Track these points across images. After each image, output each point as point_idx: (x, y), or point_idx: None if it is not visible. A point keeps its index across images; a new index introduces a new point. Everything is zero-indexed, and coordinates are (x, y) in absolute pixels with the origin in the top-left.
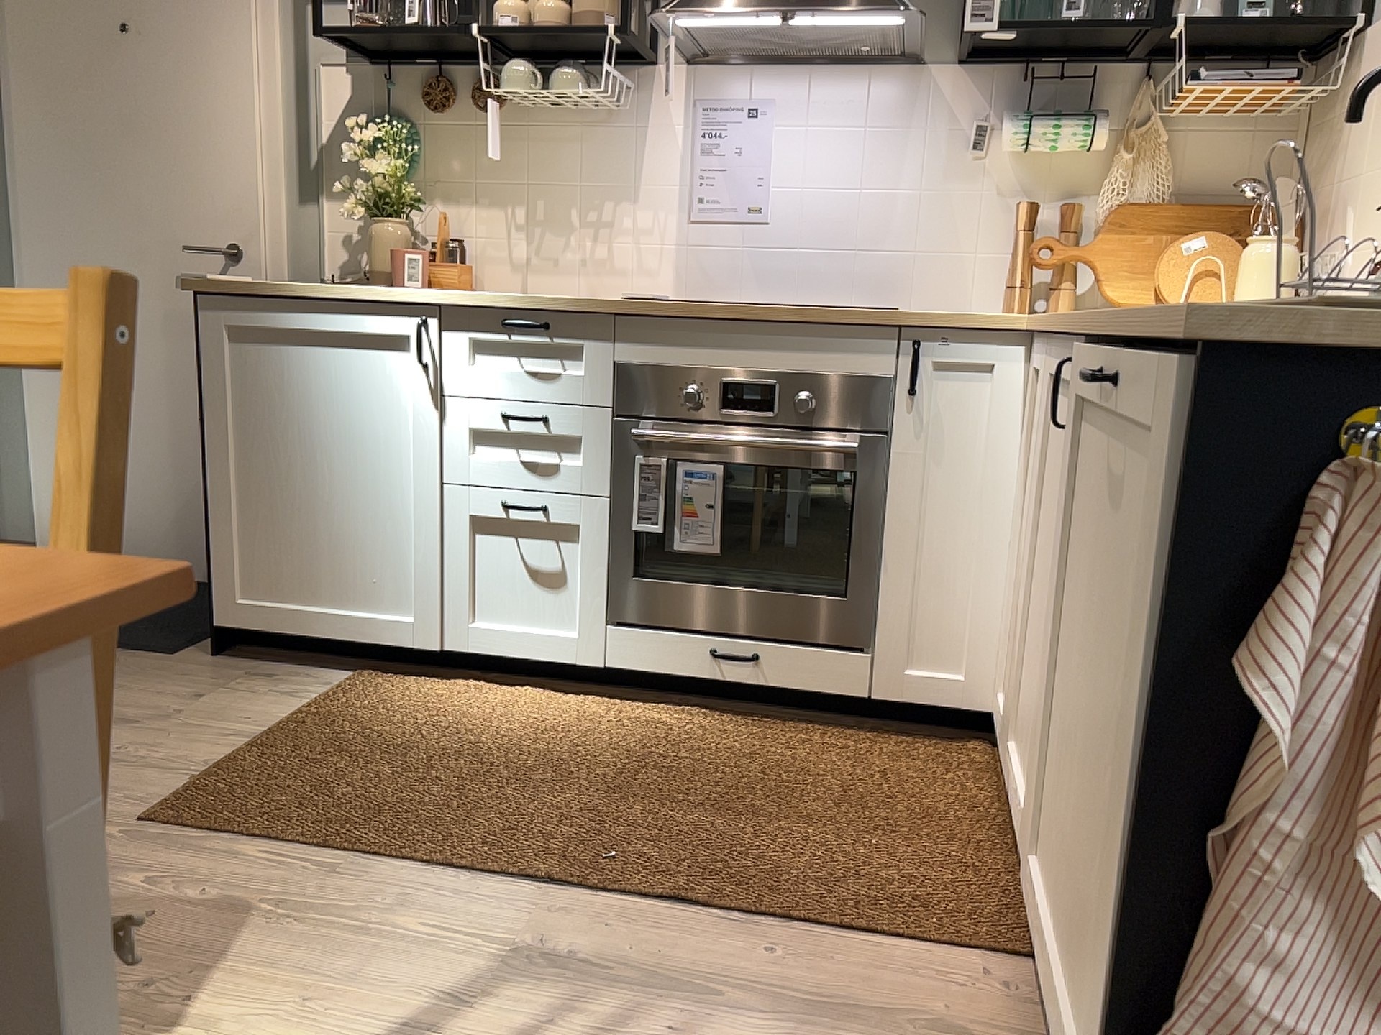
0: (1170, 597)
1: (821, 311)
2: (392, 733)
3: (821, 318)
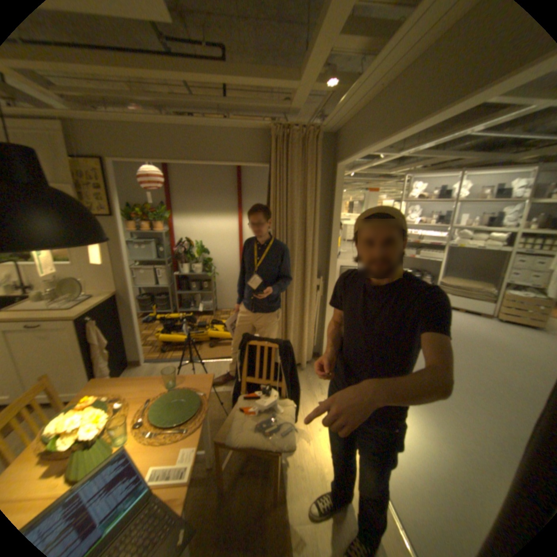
0: (71, 342)
1: None
2: None
3: None
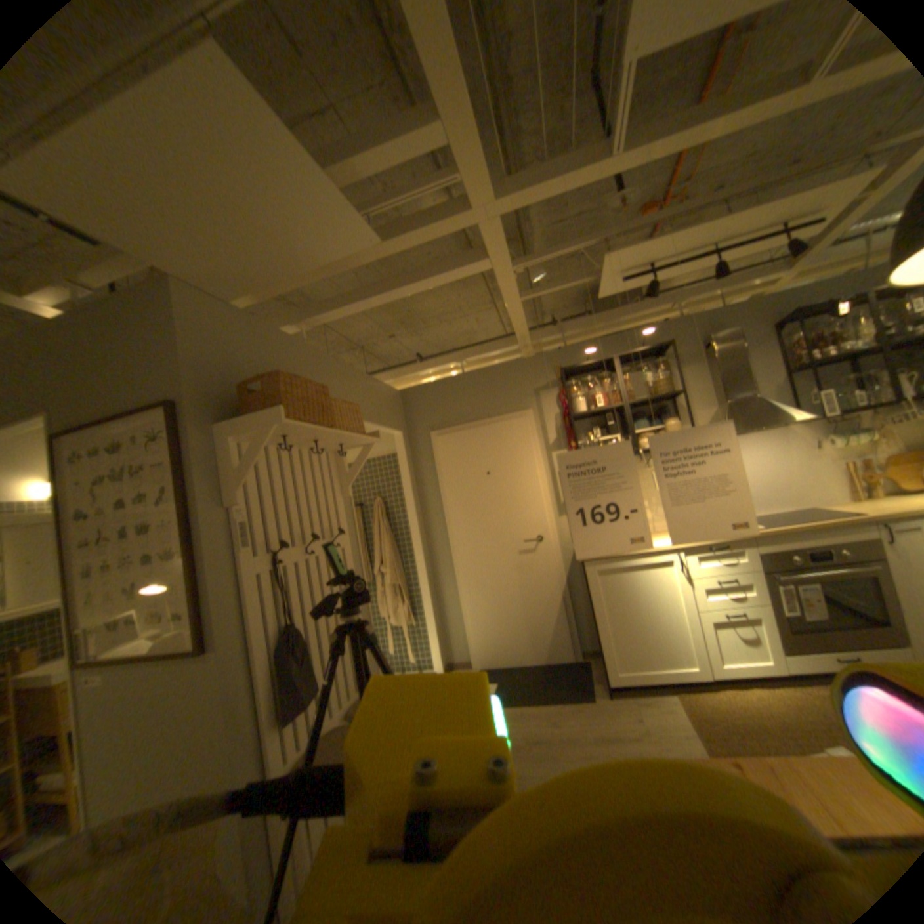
0: None
1: (841, 522)
2: (739, 721)
3: (842, 525)
